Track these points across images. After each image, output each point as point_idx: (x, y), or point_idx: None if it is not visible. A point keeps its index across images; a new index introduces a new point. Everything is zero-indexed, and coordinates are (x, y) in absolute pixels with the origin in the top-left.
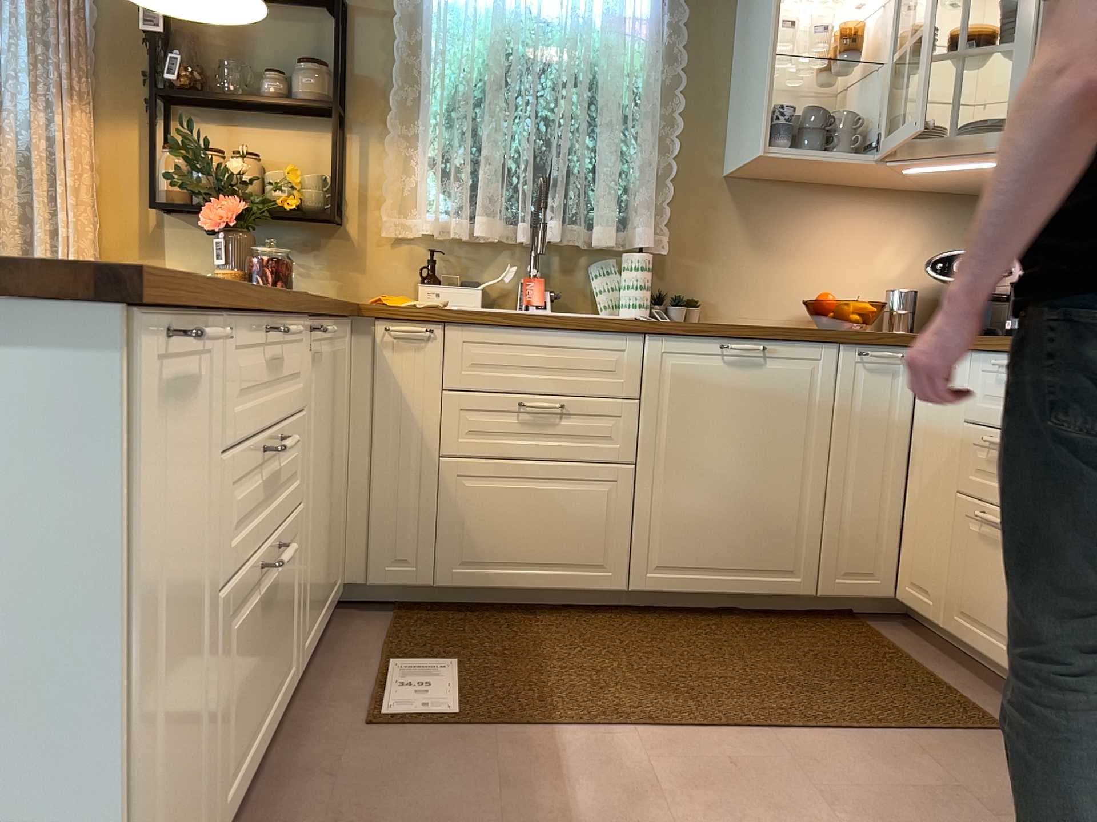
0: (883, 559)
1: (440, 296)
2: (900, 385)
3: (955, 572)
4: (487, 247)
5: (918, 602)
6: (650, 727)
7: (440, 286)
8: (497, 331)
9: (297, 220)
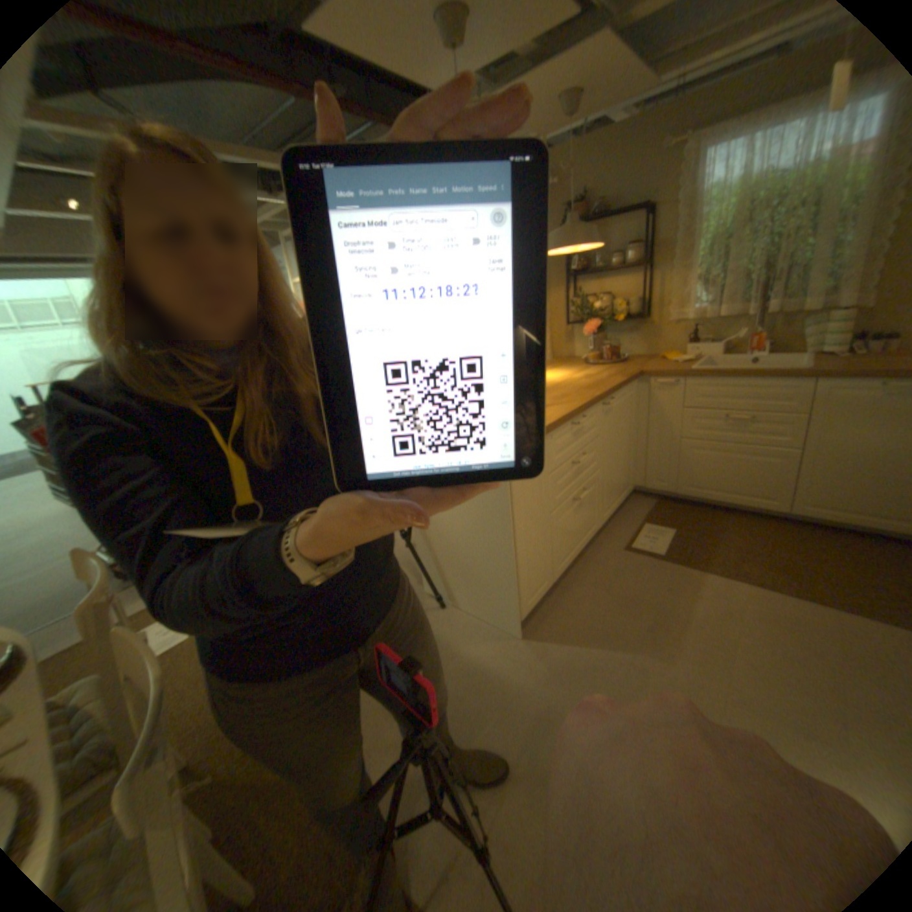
0: None
1: (700, 348)
2: None
3: None
4: (732, 316)
5: None
6: (763, 586)
7: (699, 343)
8: (717, 379)
9: (628, 316)
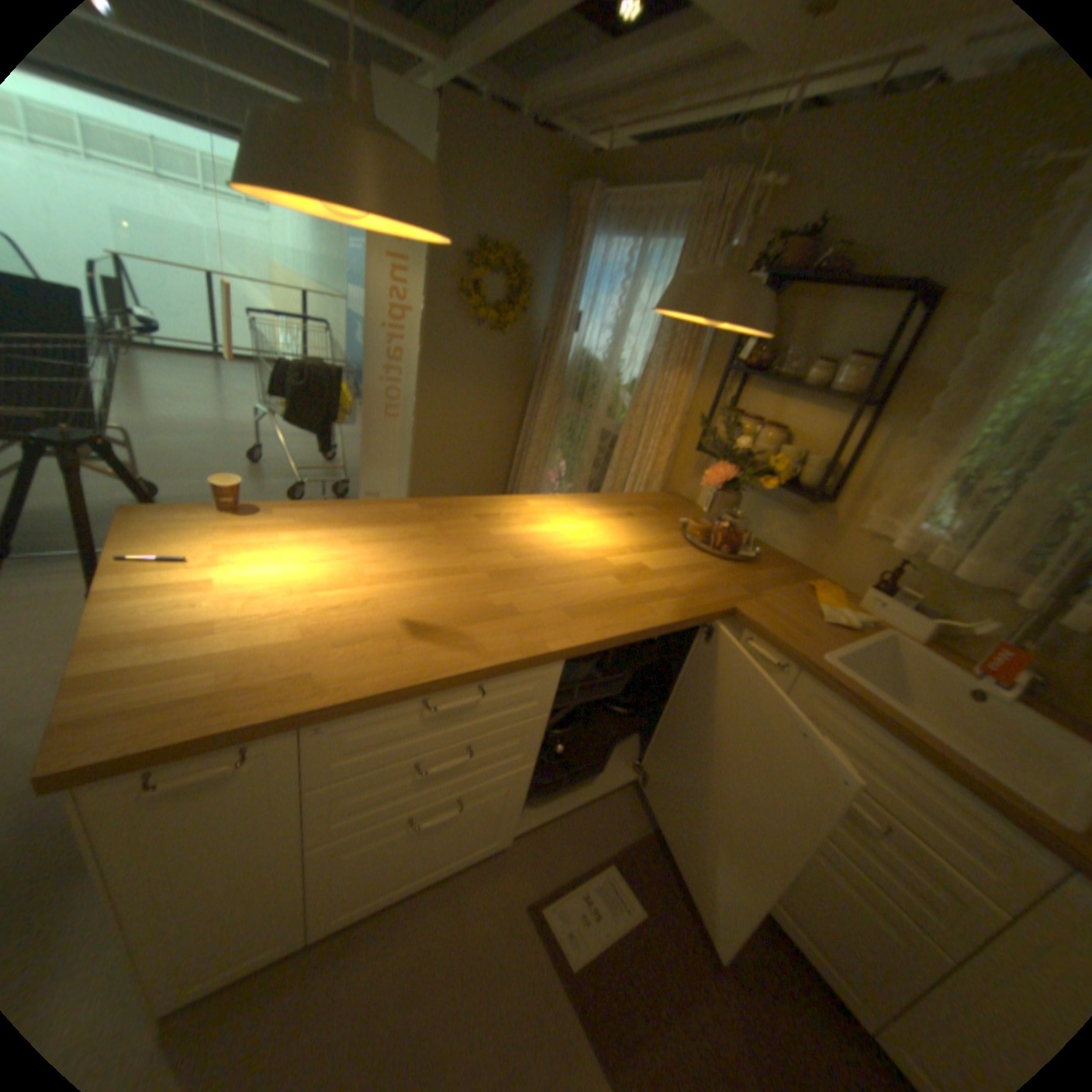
0: None
1: (888, 609)
2: None
3: None
4: (985, 583)
5: None
6: None
7: (892, 600)
8: (857, 713)
9: (800, 485)
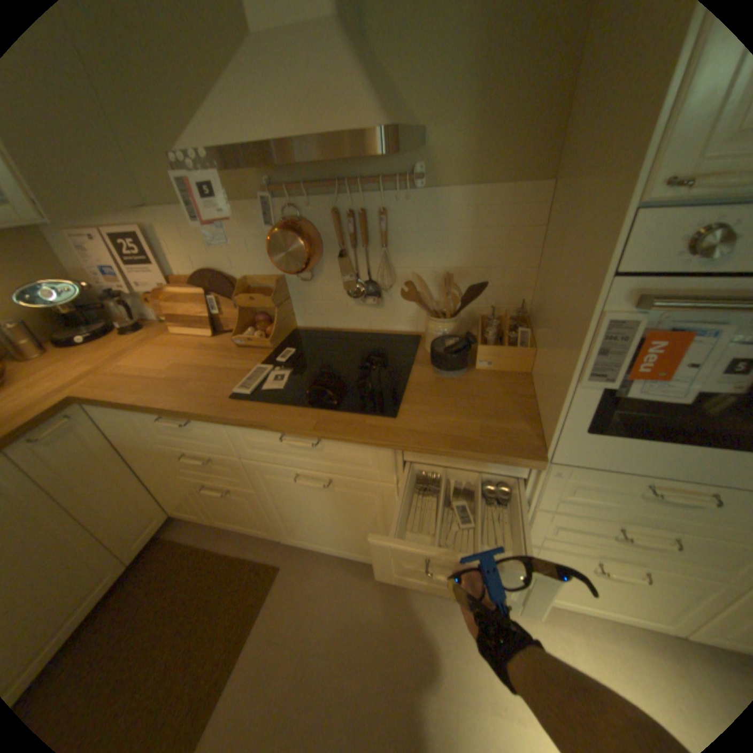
0: (148, 513)
1: None
2: (80, 433)
3: (200, 507)
4: None
5: (185, 518)
6: None
7: None
8: None
9: None
